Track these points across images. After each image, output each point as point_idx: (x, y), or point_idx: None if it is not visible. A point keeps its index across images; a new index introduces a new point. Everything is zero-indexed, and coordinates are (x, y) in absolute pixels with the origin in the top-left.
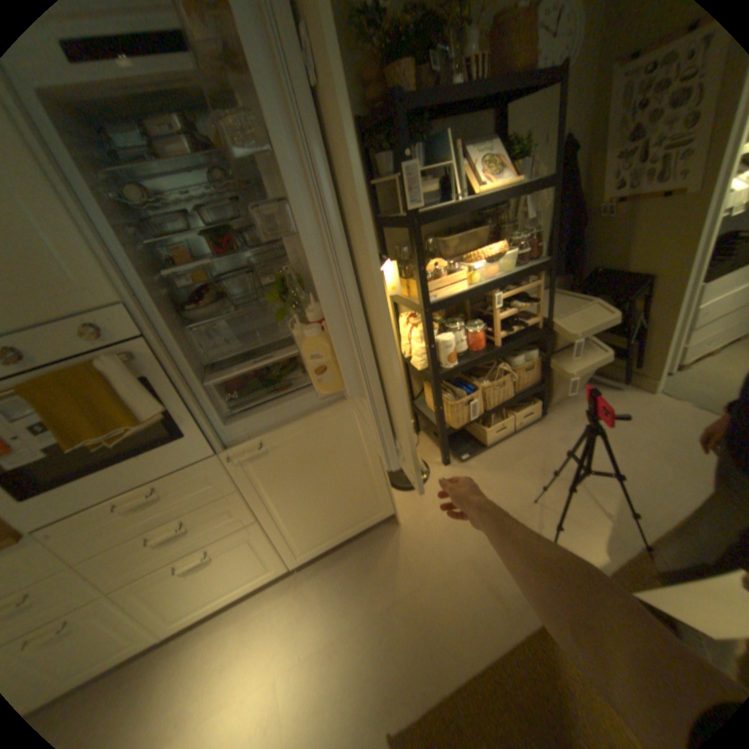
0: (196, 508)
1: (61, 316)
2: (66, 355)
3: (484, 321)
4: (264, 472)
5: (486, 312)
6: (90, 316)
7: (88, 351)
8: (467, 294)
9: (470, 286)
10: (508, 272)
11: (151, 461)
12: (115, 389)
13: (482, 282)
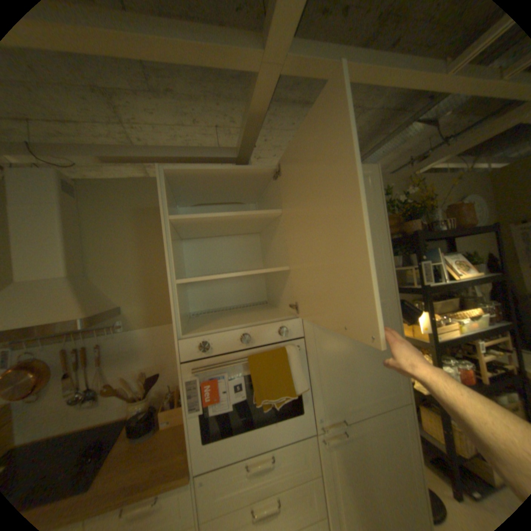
0: (292, 488)
1: (272, 321)
2: (266, 343)
3: (471, 362)
4: (343, 463)
5: (469, 356)
6: (286, 322)
7: (278, 342)
8: (462, 340)
9: (462, 334)
10: (485, 329)
11: (281, 431)
12: (289, 369)
13: (469, 333)
